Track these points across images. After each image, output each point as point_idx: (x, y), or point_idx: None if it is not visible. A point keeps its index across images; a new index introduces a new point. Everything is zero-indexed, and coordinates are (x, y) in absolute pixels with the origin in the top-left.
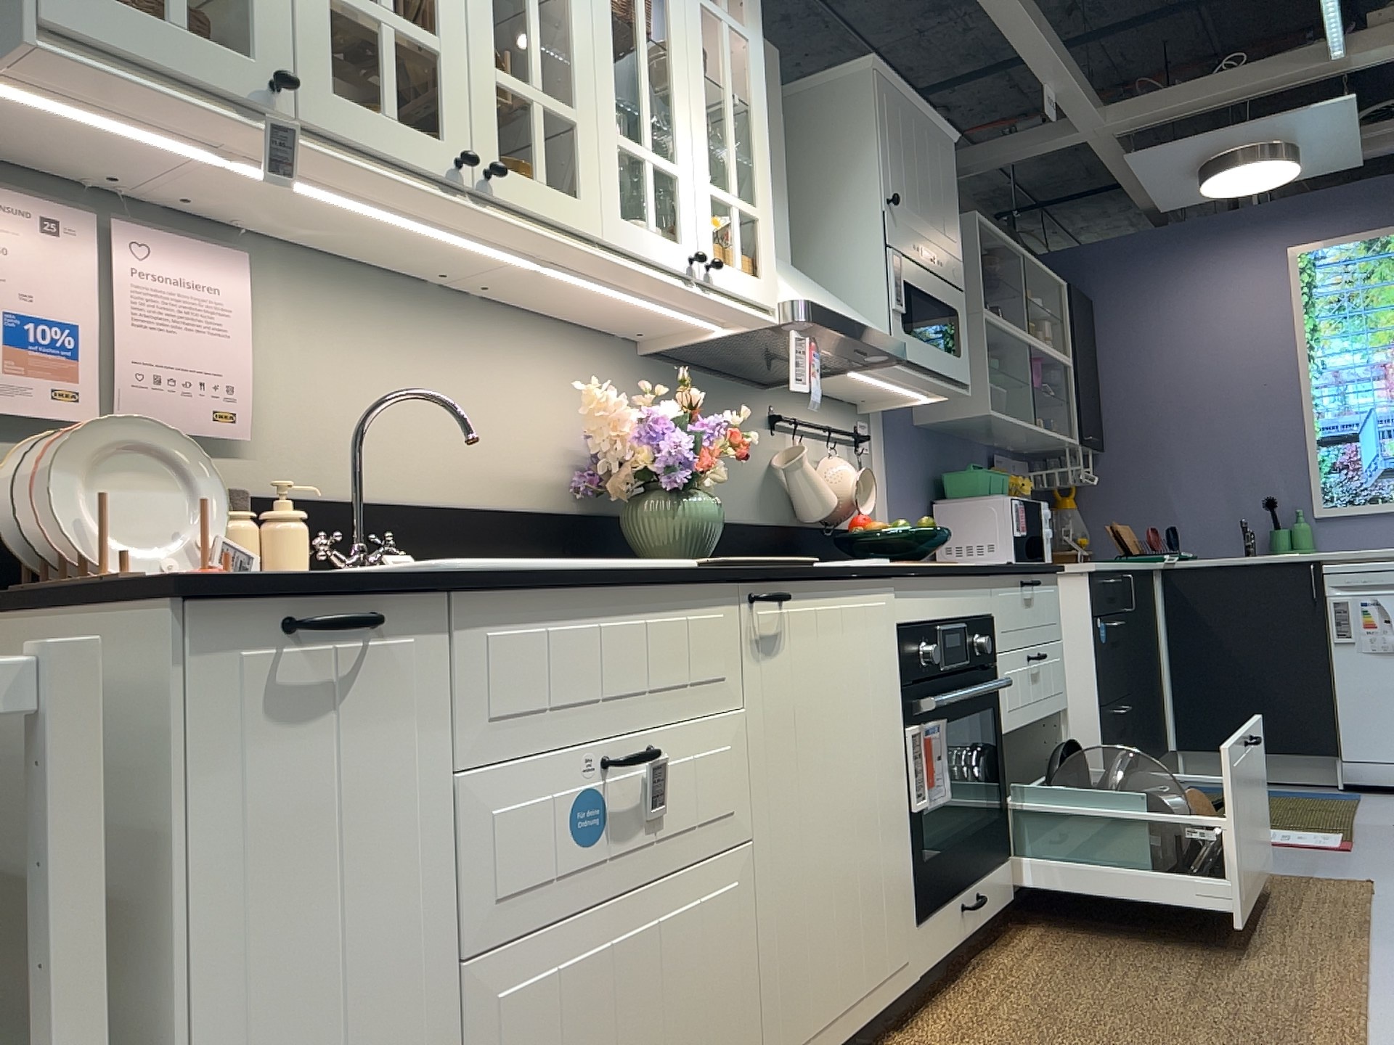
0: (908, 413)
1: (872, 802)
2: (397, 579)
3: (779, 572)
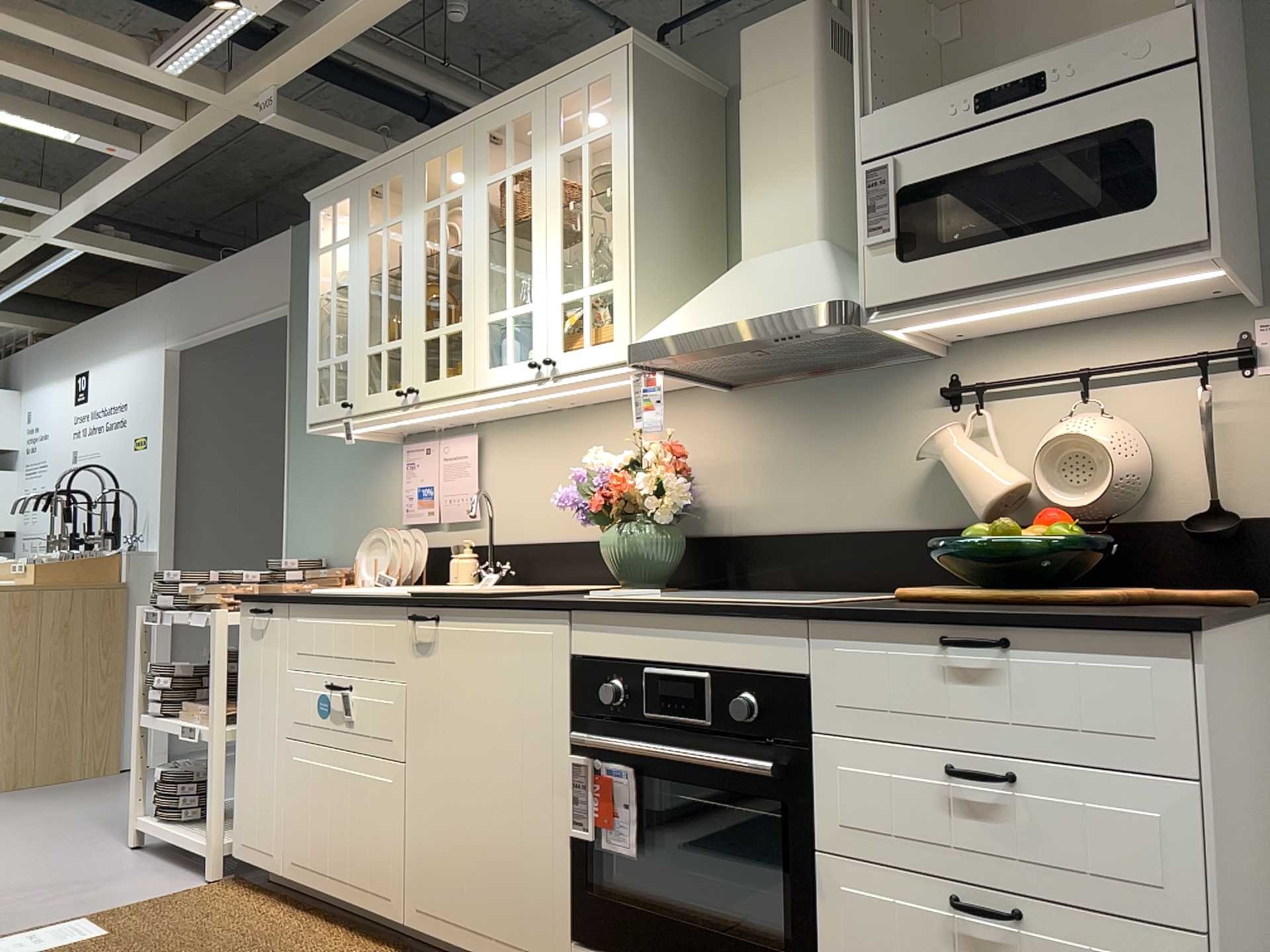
0: None
1: (514, 797)
2: (271, 597)
3: (426, 601)
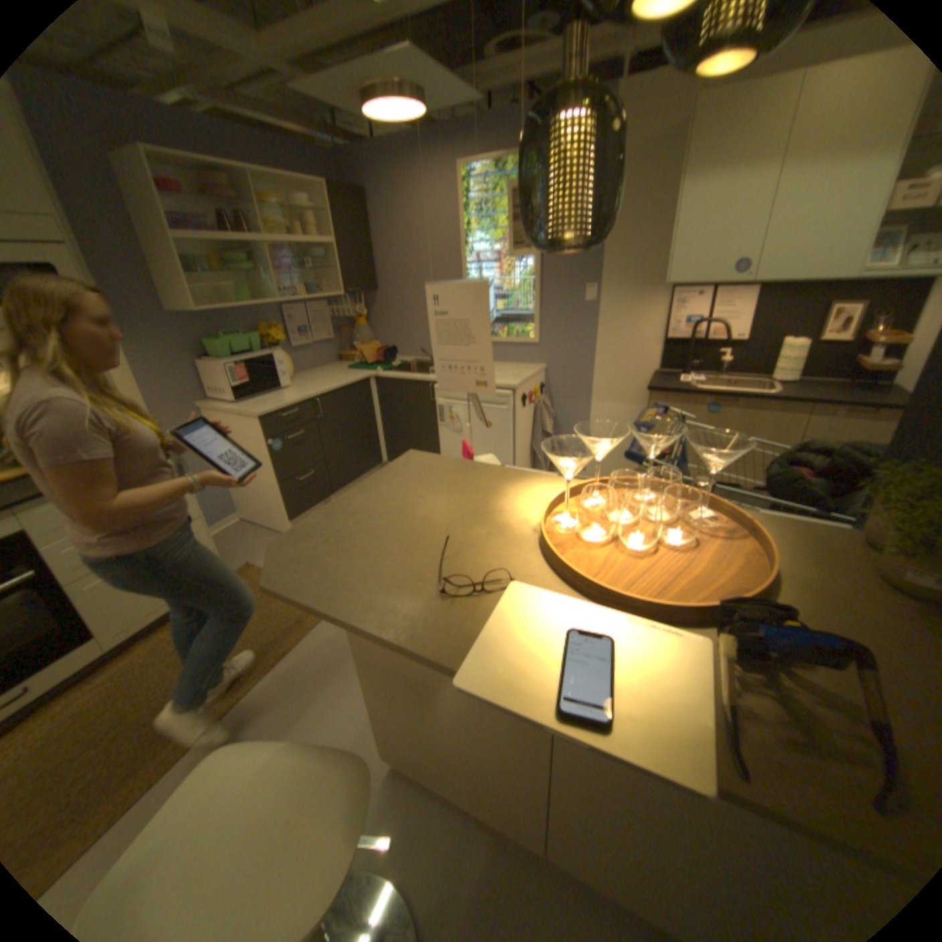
0: (149, 306)
1: None
2: None
3: None
